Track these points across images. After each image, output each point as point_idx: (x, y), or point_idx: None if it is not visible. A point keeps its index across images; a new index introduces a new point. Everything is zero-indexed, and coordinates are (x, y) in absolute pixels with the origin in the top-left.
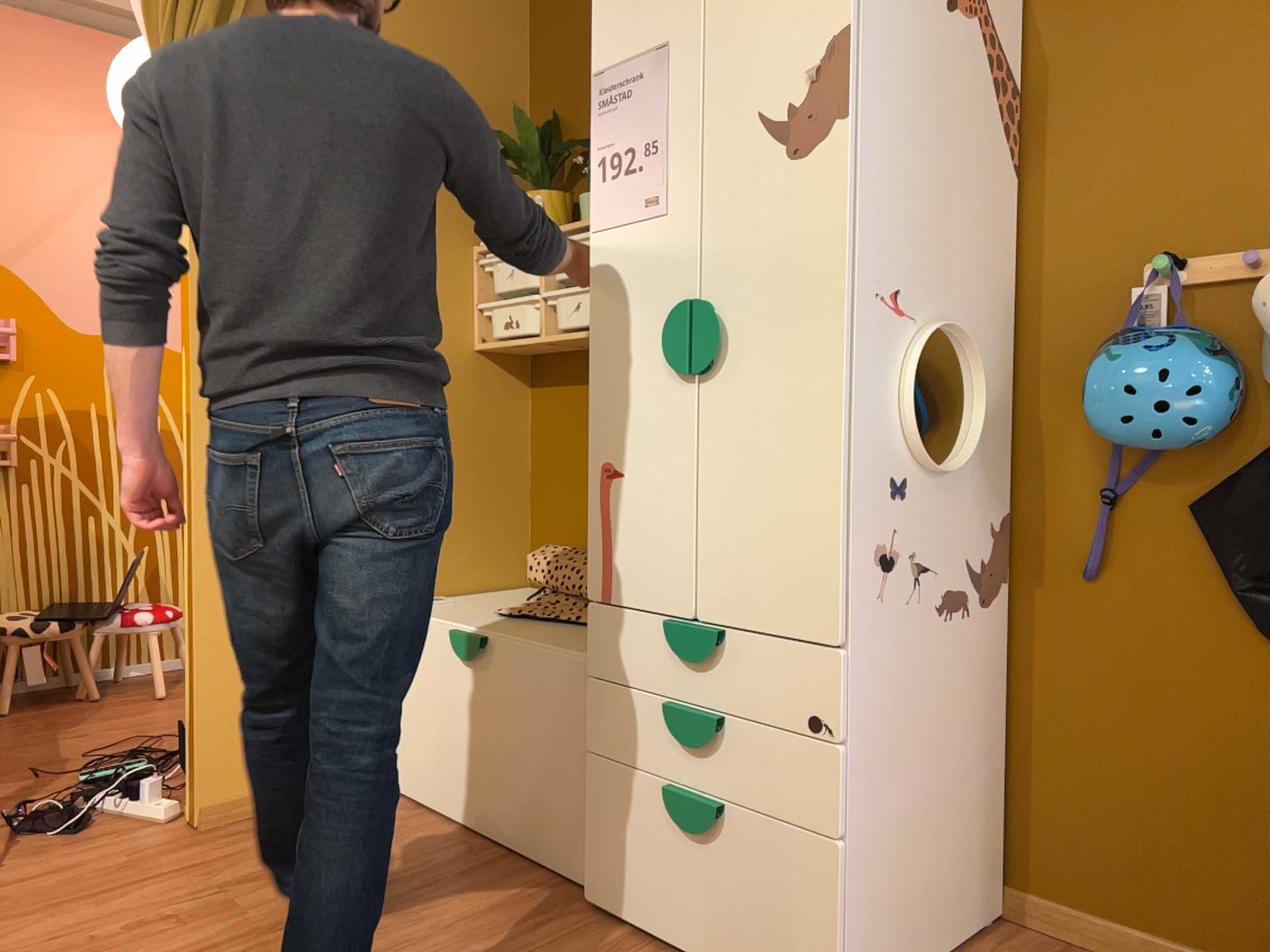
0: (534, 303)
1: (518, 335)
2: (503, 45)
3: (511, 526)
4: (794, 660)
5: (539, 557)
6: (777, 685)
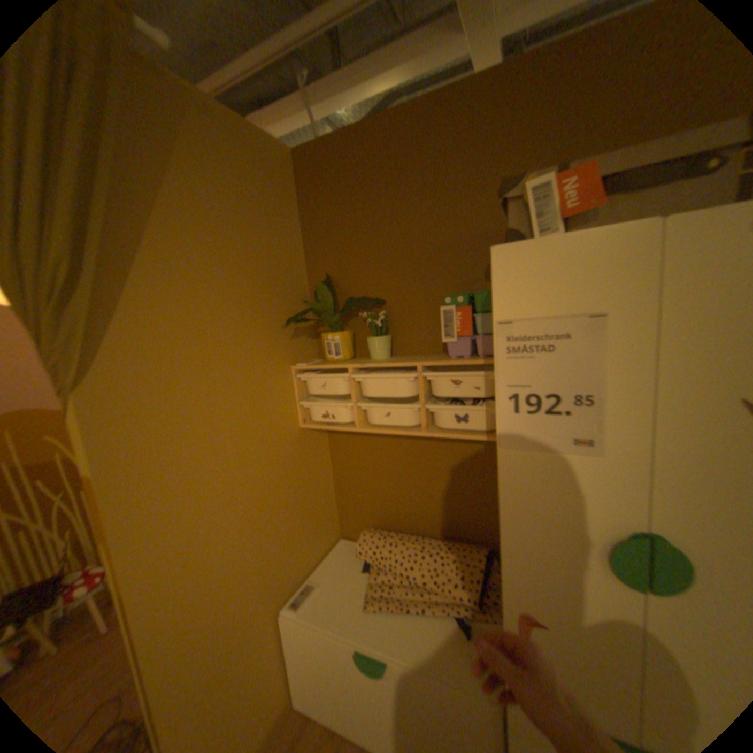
0: (346, 405)
1: (335, 423)
2: (287, 229)
3: (329, 511)
4: None
5: (365, 546)
6: None
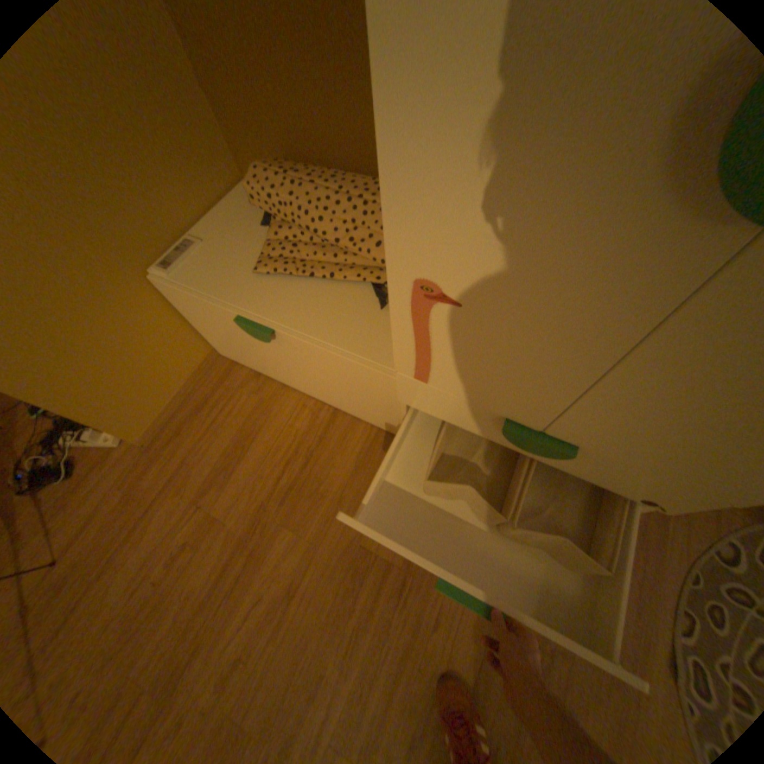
0: None
1: None
2: None
3: (201, 128)
4: (658, 483)
5: (256, 186)
6: (622, 480)
